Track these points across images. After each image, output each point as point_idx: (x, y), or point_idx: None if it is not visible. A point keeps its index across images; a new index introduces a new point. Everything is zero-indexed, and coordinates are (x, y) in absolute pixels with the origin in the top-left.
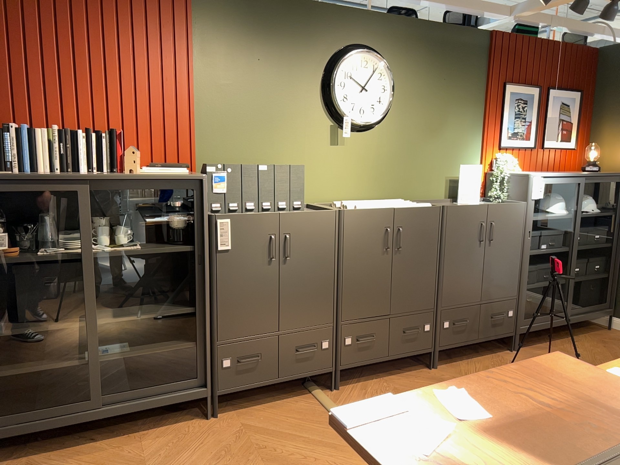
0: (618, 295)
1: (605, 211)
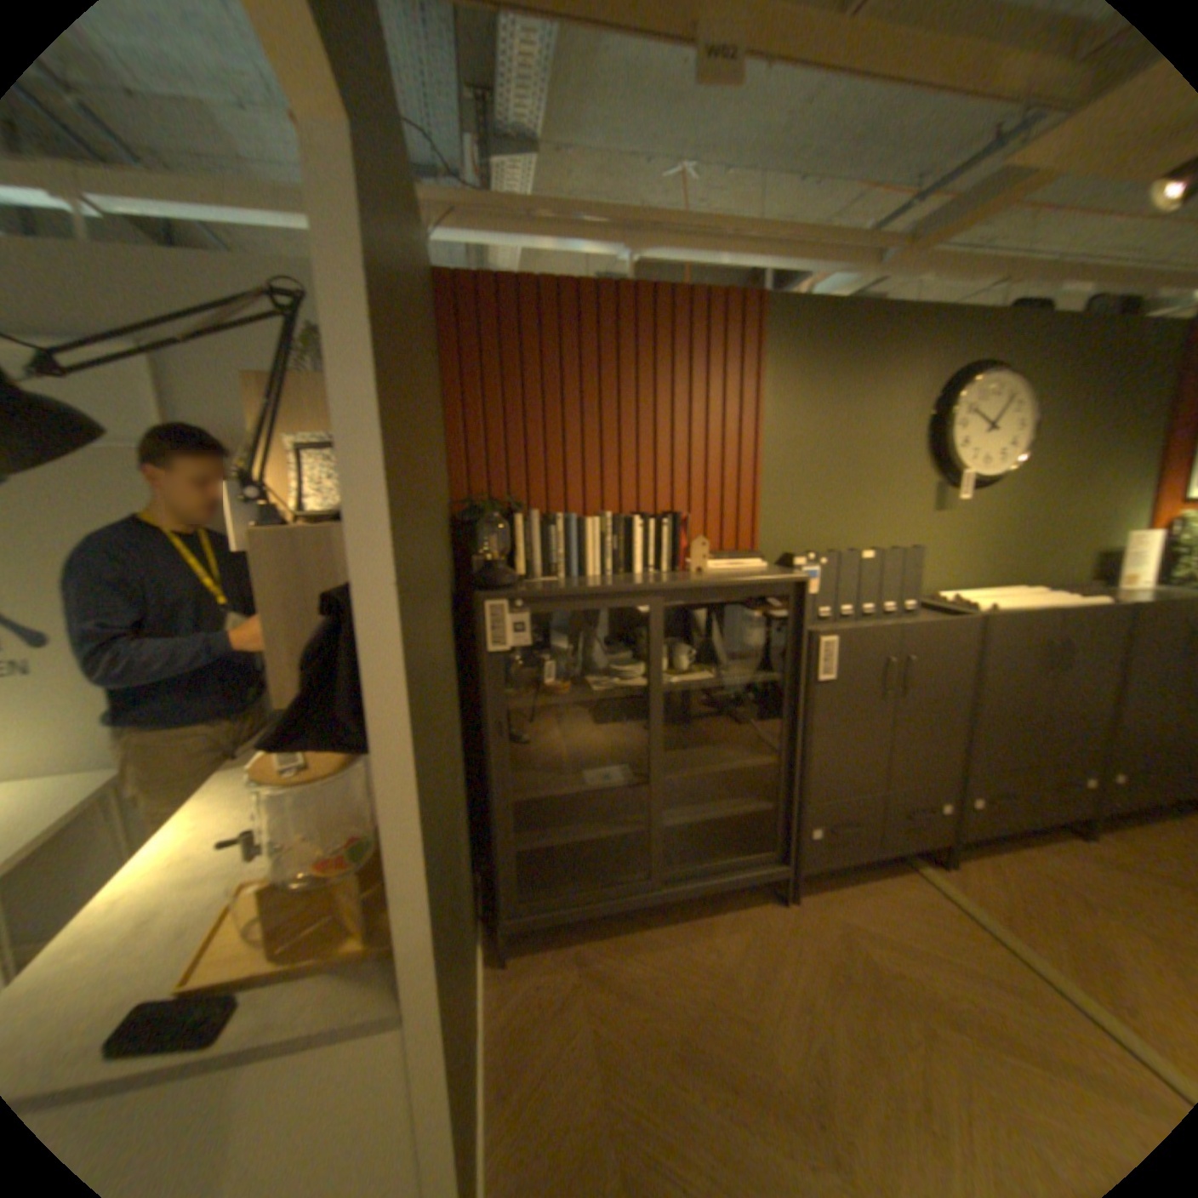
0: None
1: None
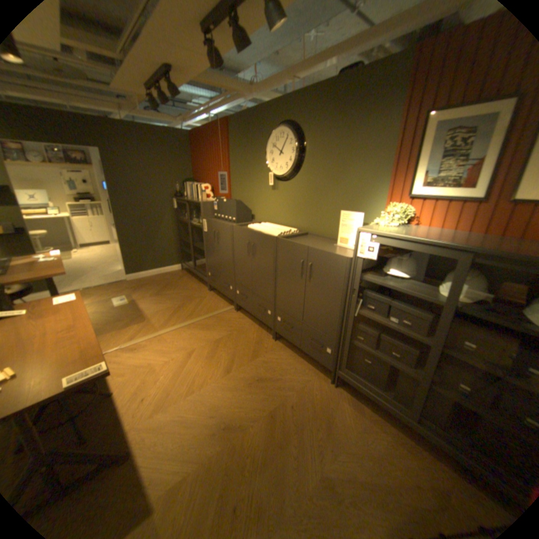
0: None
1: None
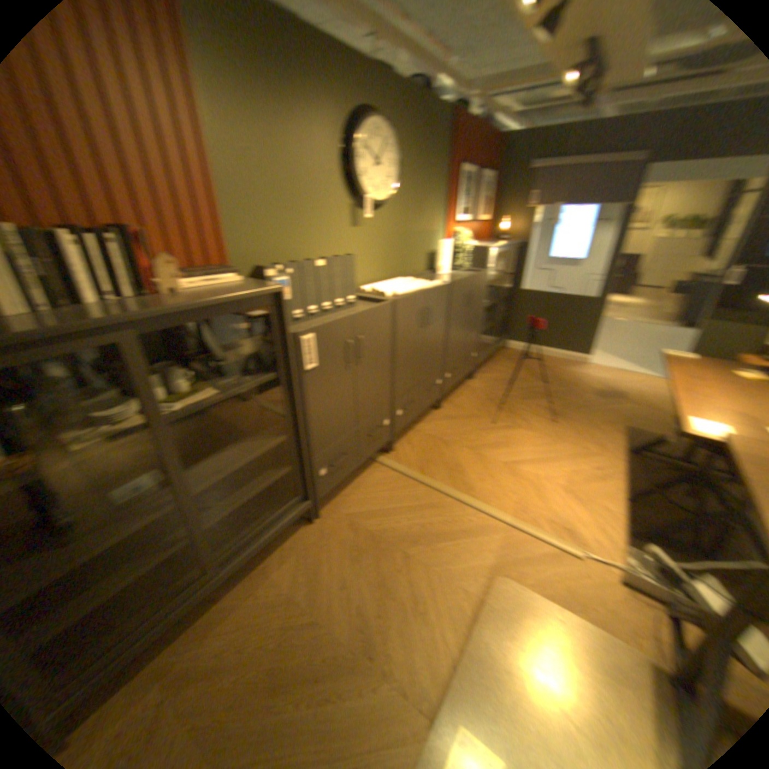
0: (511, 326)
1: (508, 269)
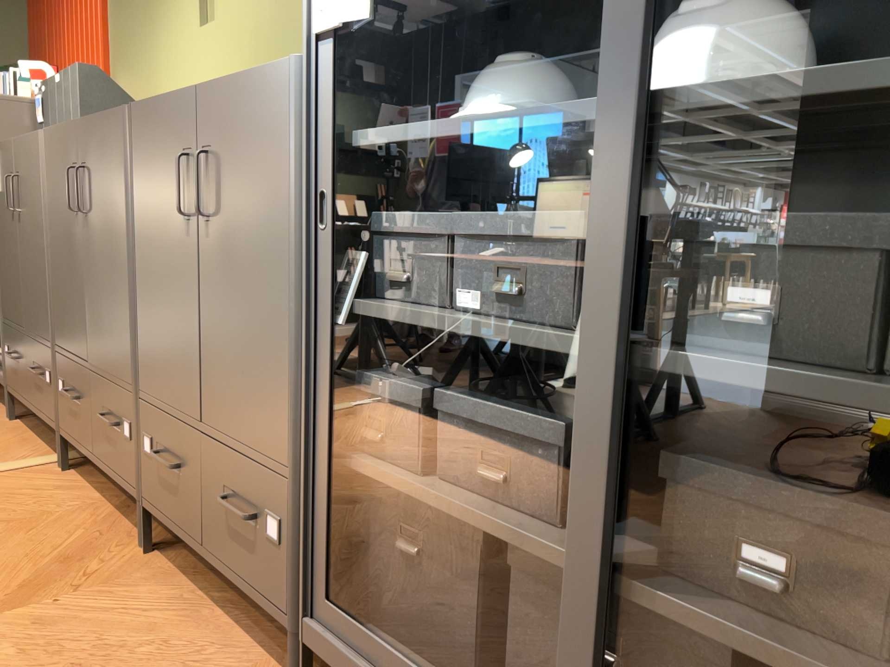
0: None
1: None
